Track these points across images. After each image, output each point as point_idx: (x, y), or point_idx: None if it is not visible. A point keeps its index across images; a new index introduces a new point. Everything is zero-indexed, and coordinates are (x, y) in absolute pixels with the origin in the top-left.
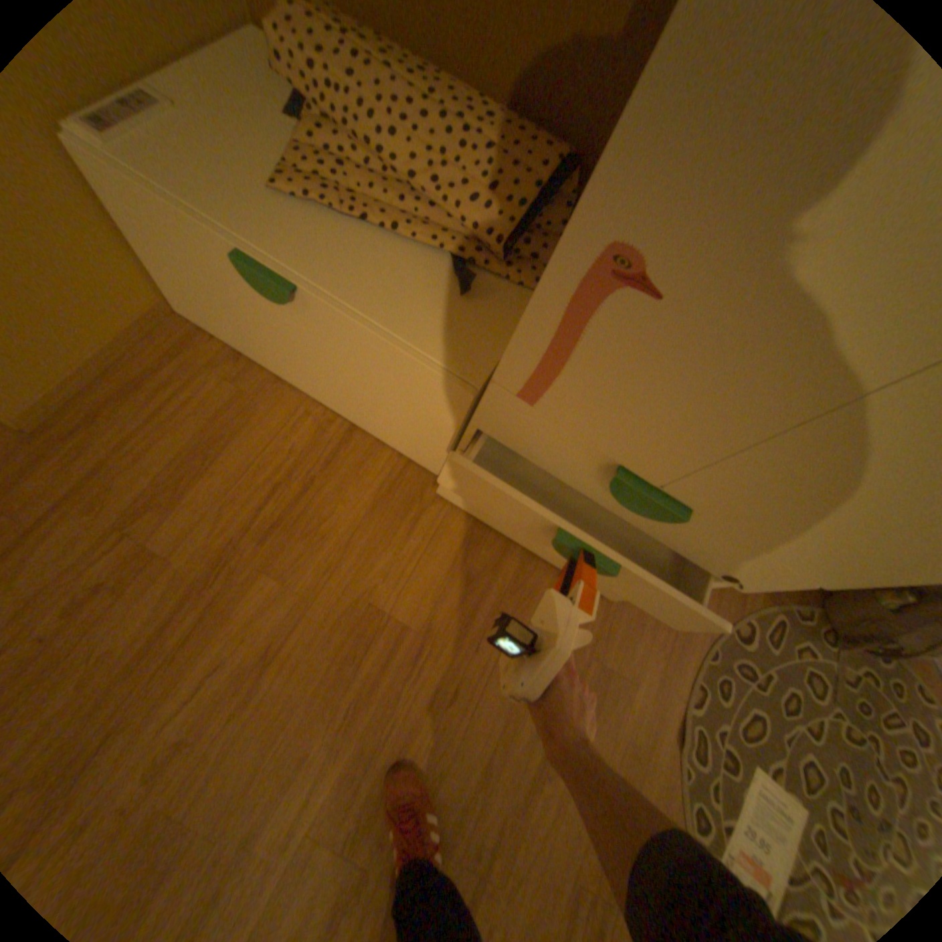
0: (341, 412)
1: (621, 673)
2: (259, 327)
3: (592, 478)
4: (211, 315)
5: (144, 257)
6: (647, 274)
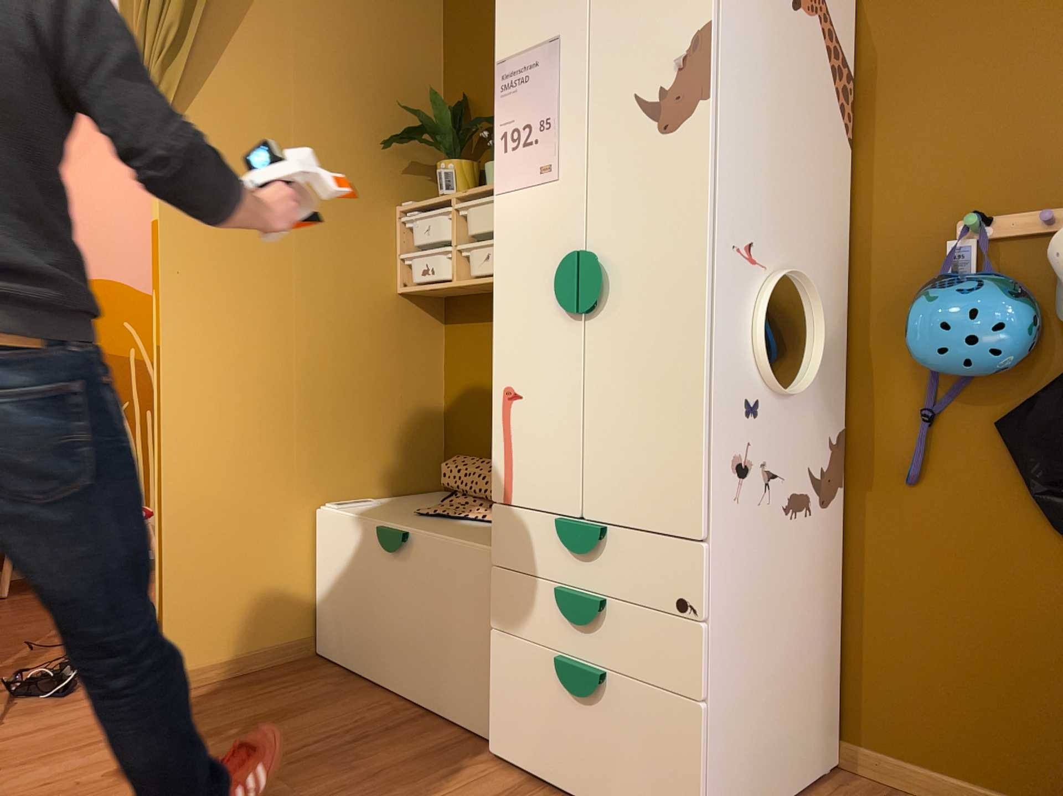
0: (418, 697)
1: None
2: (375, 608)
3: (559, 554)
4: (343, 628)
5: (318, 598)
6: (514, 392)
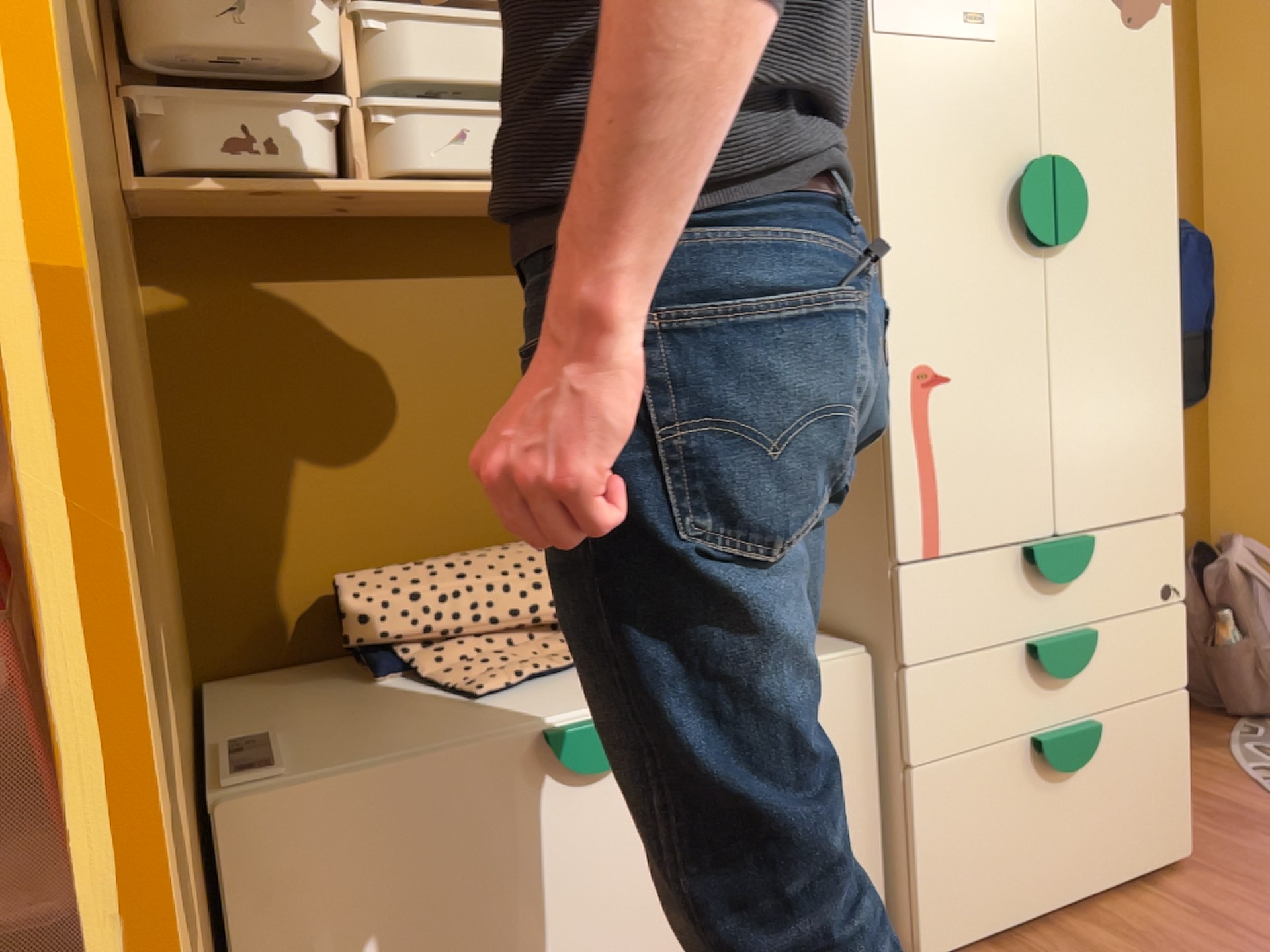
0: None
1: None
2: (538, 928)
3: (1022, 597)
4: None
5: None
6: (937, 374)
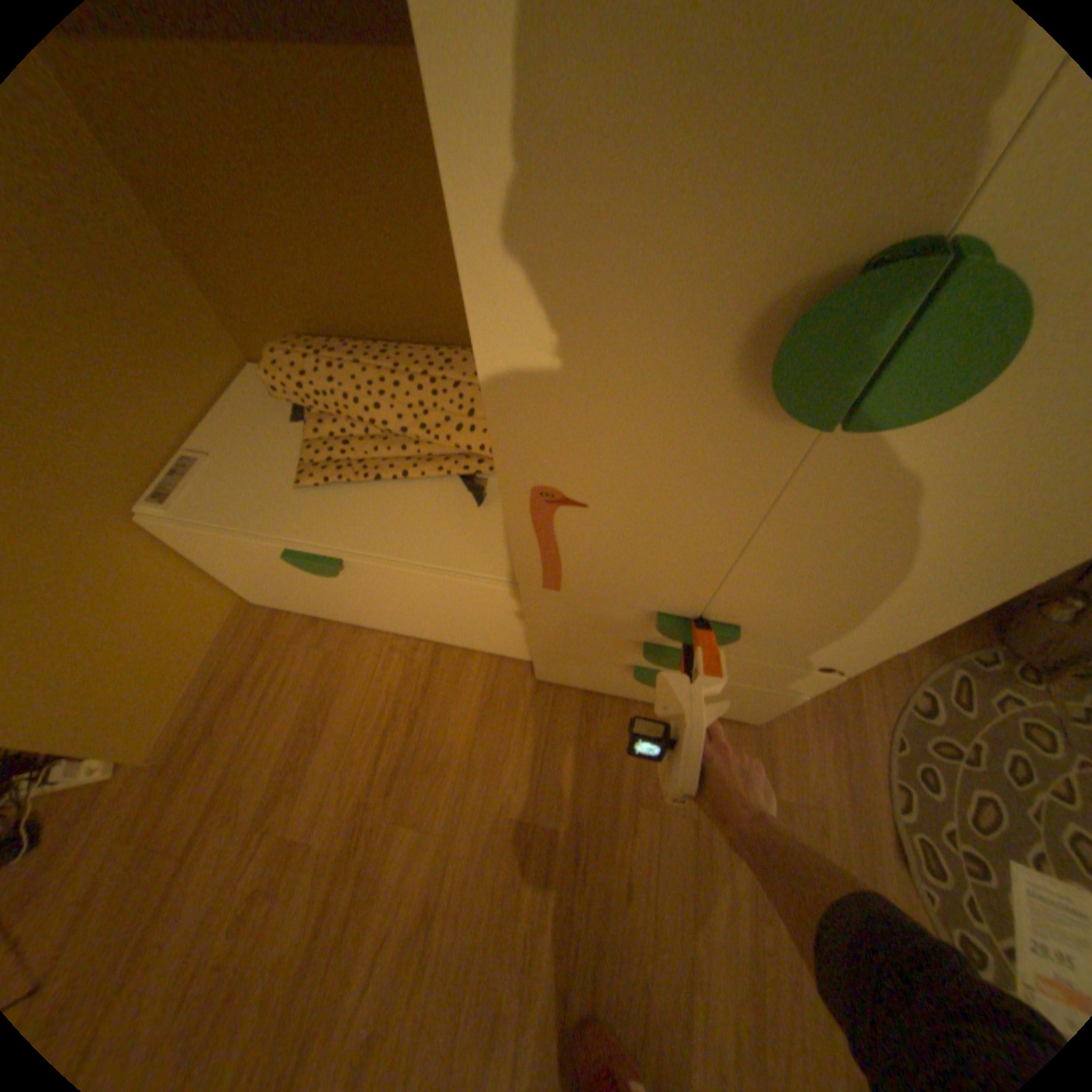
0: (421, 636)
1: (801, 802)
2: (323, 594)
3: (645, 627)
4: (281, 598)
5: (214, 572)
6: (567, 497)
